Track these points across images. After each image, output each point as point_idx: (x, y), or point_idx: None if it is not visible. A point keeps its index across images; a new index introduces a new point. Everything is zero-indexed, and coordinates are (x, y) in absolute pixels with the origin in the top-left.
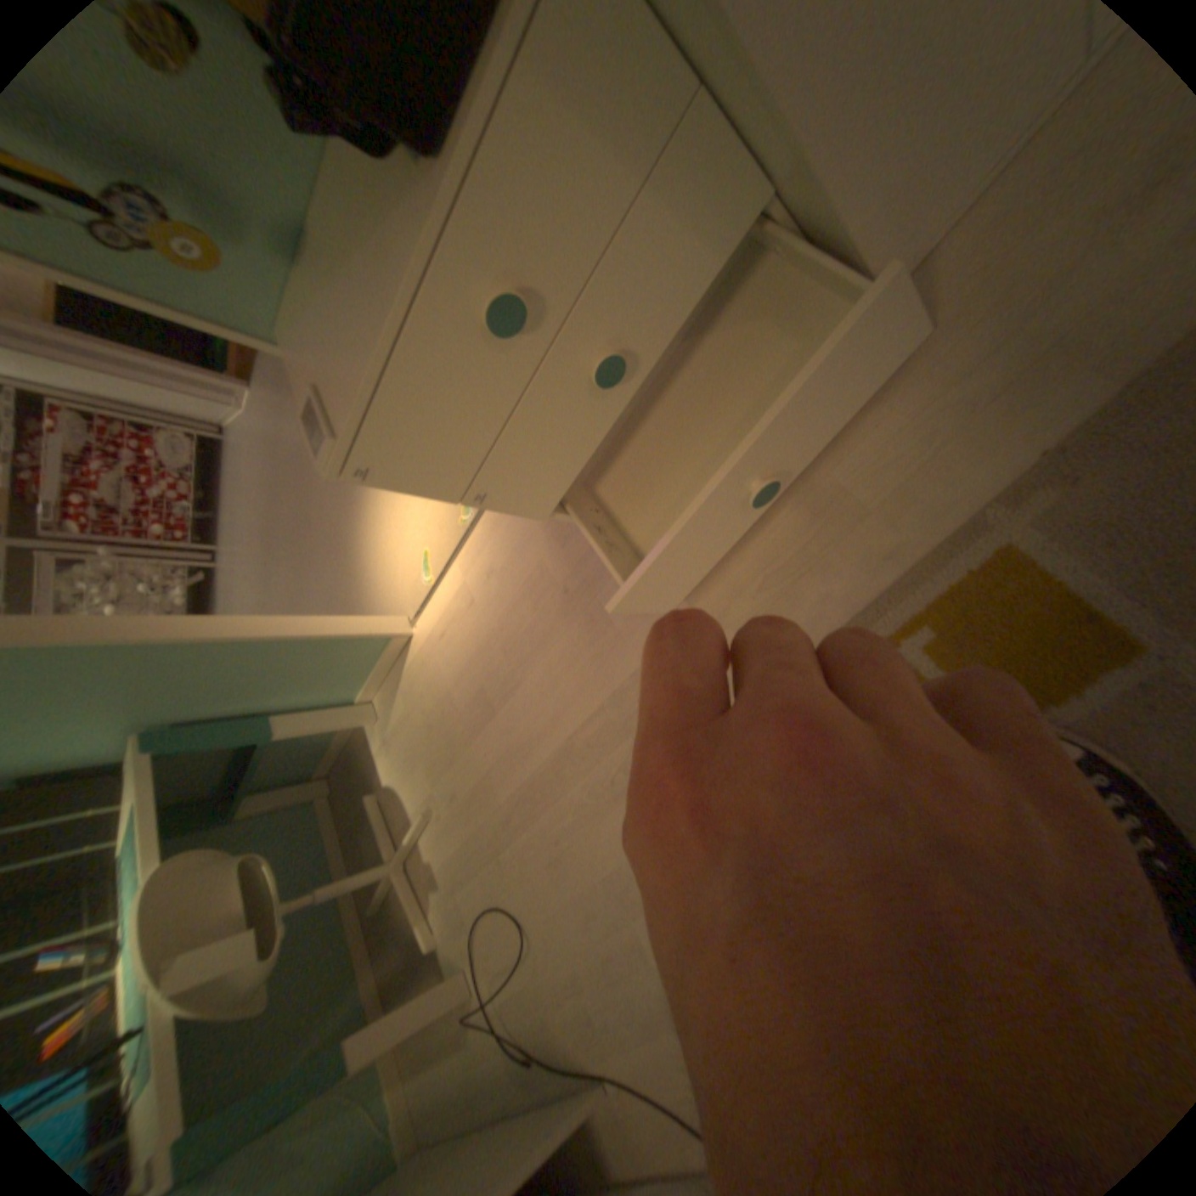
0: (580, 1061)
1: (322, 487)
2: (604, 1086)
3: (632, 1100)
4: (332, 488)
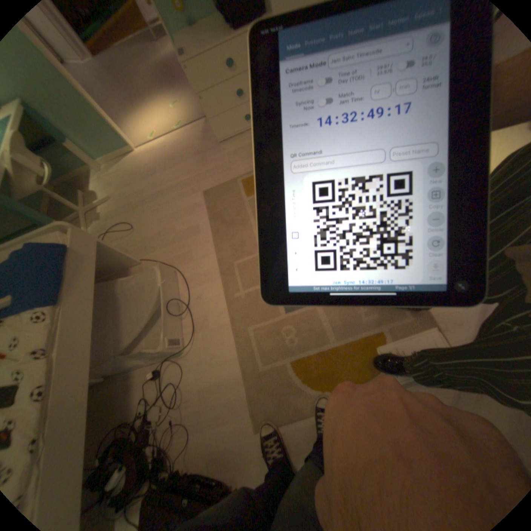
0: (135, 258)
1: (115, 102)
2: (141, 262)
3: (149, 264)
4: (120, 103)
